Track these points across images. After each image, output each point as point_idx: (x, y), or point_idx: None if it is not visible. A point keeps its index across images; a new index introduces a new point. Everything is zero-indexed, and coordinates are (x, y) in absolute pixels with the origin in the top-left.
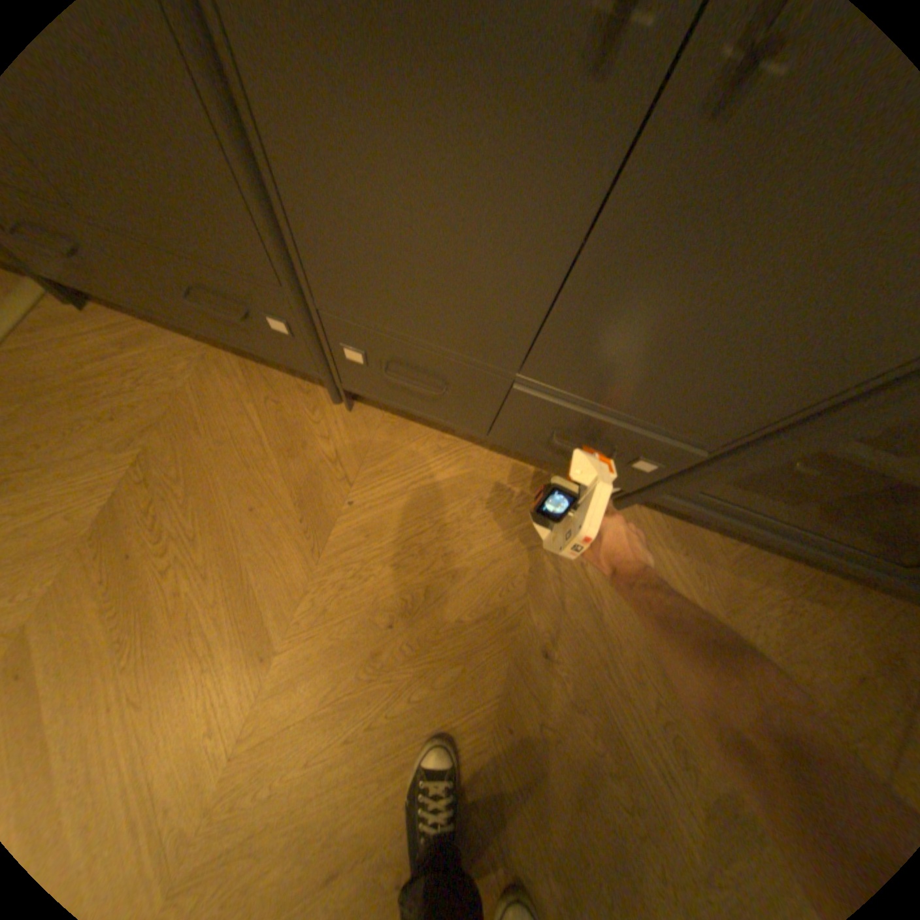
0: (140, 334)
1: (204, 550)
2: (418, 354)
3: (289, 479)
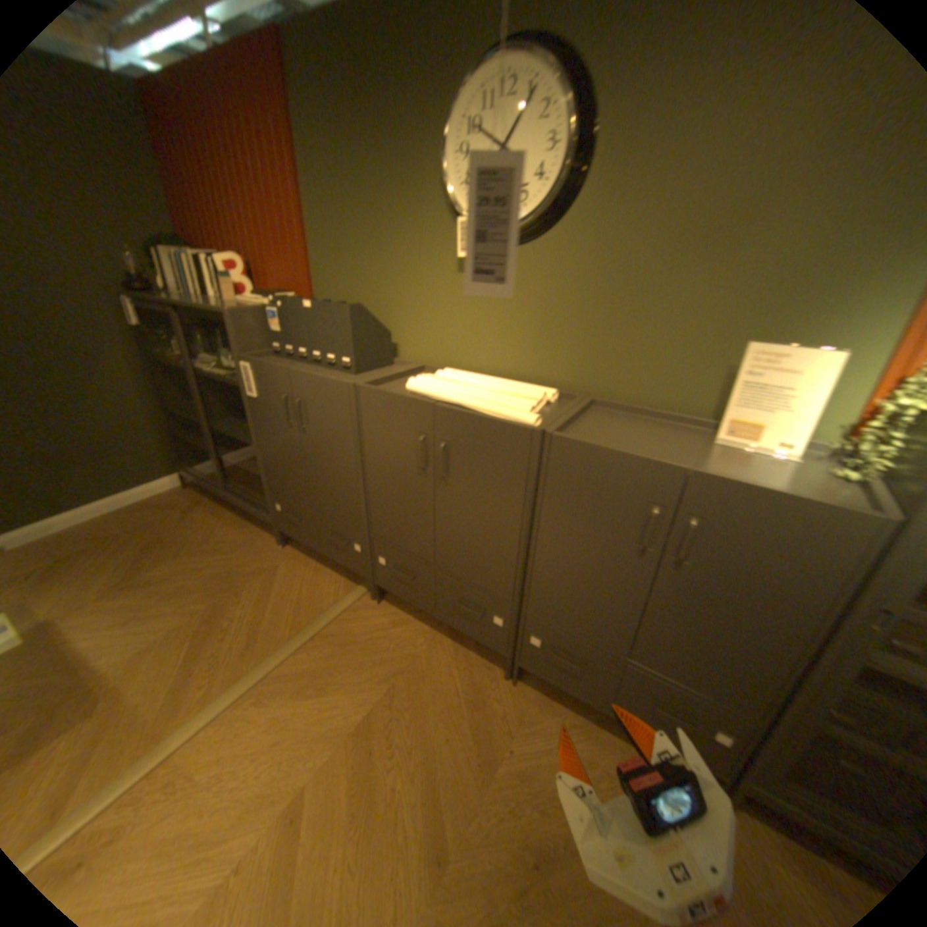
0: (404, 621)
1: (415, 763)
2: (574, 644)
3: (474, 725)
